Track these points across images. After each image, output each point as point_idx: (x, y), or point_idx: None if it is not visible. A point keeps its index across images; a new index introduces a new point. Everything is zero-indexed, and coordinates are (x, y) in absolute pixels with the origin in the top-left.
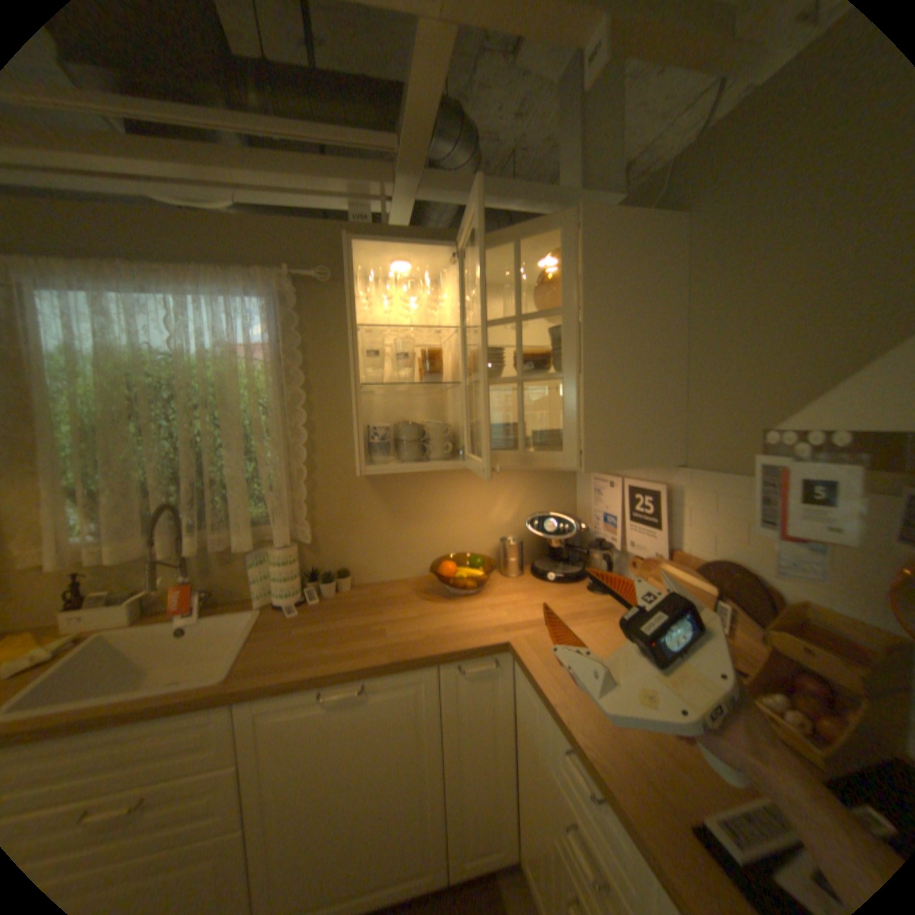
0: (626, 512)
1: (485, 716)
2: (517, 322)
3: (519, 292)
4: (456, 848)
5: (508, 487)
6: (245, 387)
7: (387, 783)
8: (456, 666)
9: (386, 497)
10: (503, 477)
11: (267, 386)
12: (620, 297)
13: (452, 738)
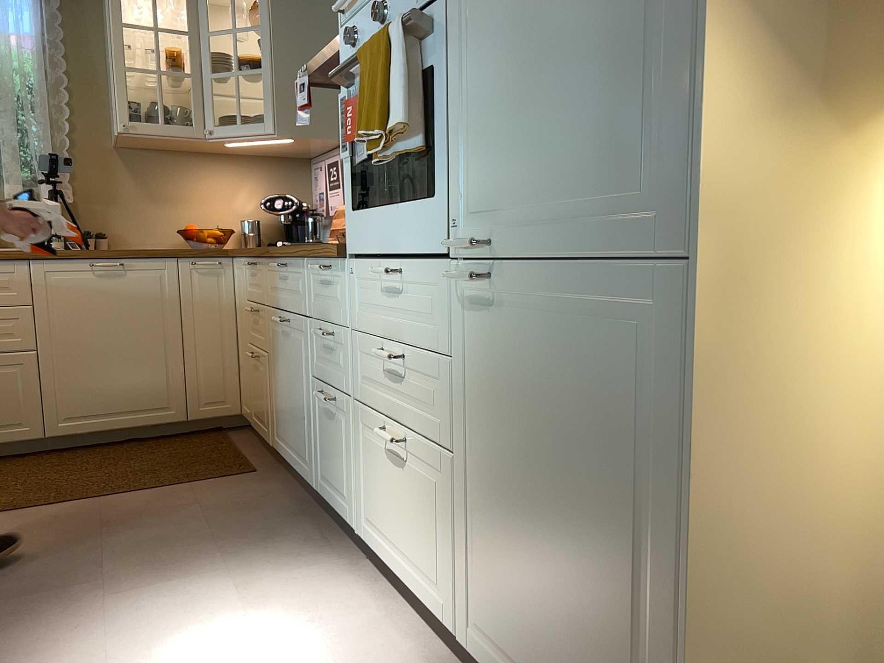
0: (326, 185)
1: (212, 301)
2: (233, 34)
3: (233, 13)
4: (192, 394)
5: (249, 181)
6: (14, 69)
7: (140, 337)
8: (190, 261)
9: (138, 177)
10: (244, 172)
11: (34, 69)
12: (297, 22)
13: (187, 313)
